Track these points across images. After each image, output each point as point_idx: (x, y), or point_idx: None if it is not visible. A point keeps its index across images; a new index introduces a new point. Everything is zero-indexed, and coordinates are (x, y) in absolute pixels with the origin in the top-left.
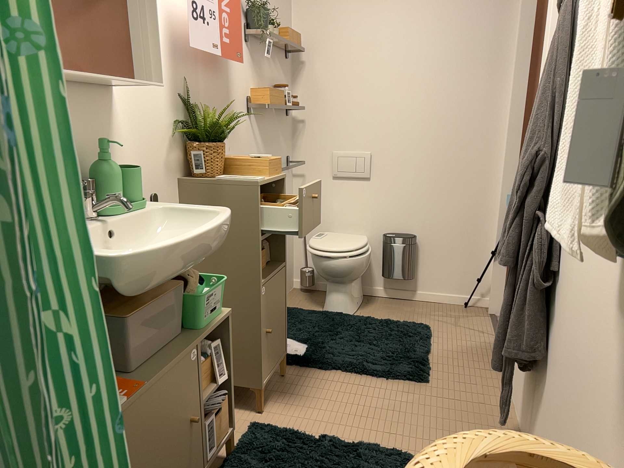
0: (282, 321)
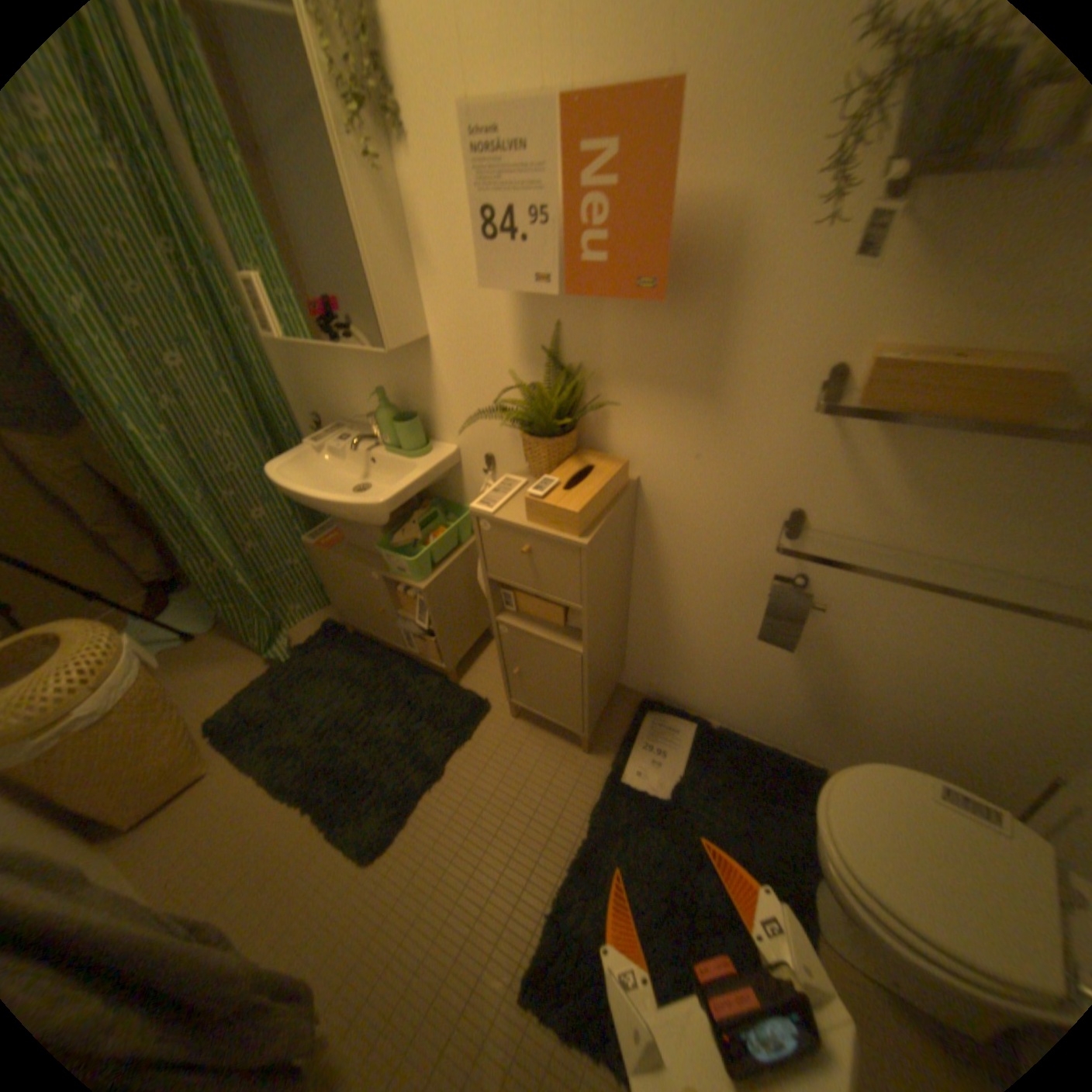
0: (566, 698)
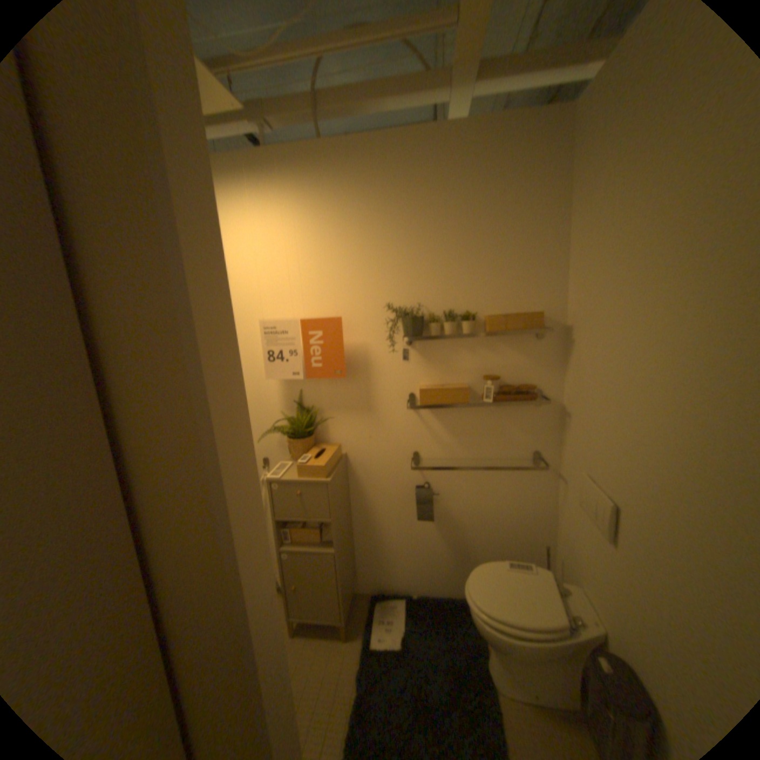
0: (326, 597)
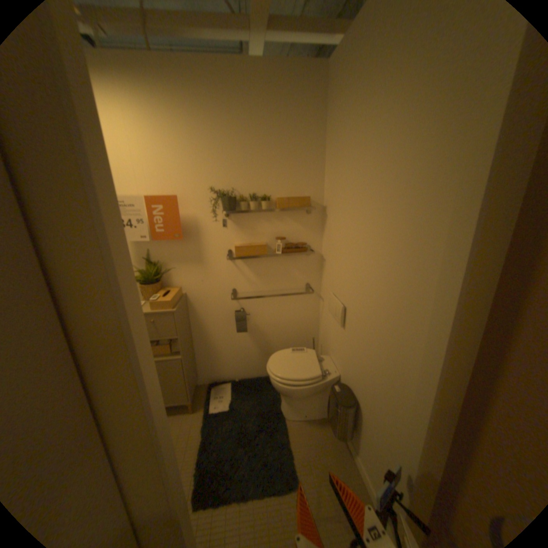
0: (177, 386)
